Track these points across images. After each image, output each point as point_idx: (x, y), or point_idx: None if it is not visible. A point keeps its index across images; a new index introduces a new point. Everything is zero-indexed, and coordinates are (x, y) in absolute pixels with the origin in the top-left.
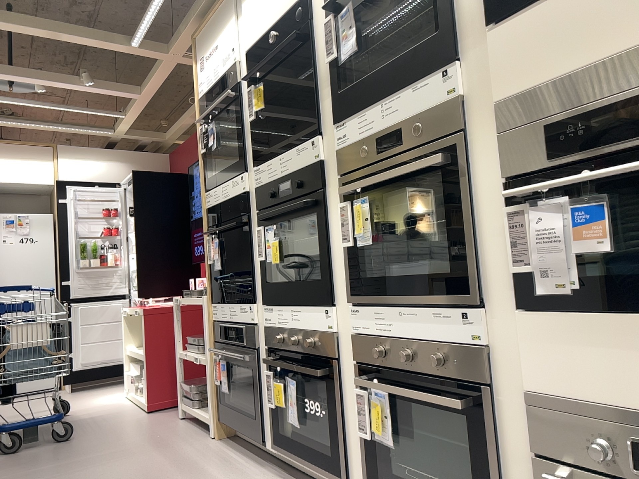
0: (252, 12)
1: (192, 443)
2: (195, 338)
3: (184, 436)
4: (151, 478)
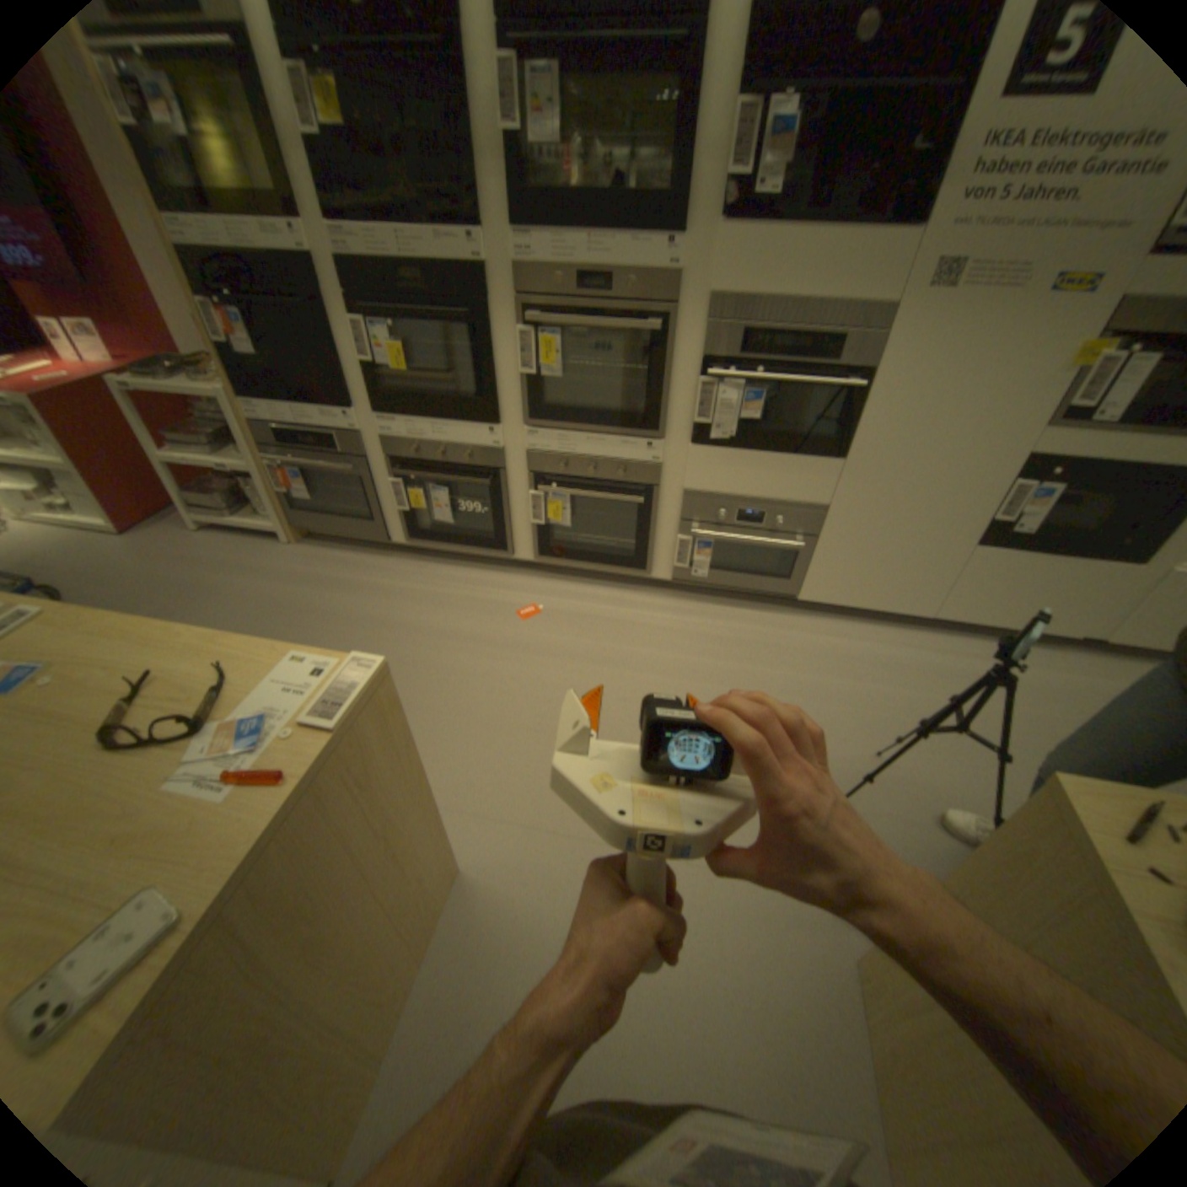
0: None
1: (270, 558)
2: (179, 436)
3: (244, 554)
4: (288, 606)
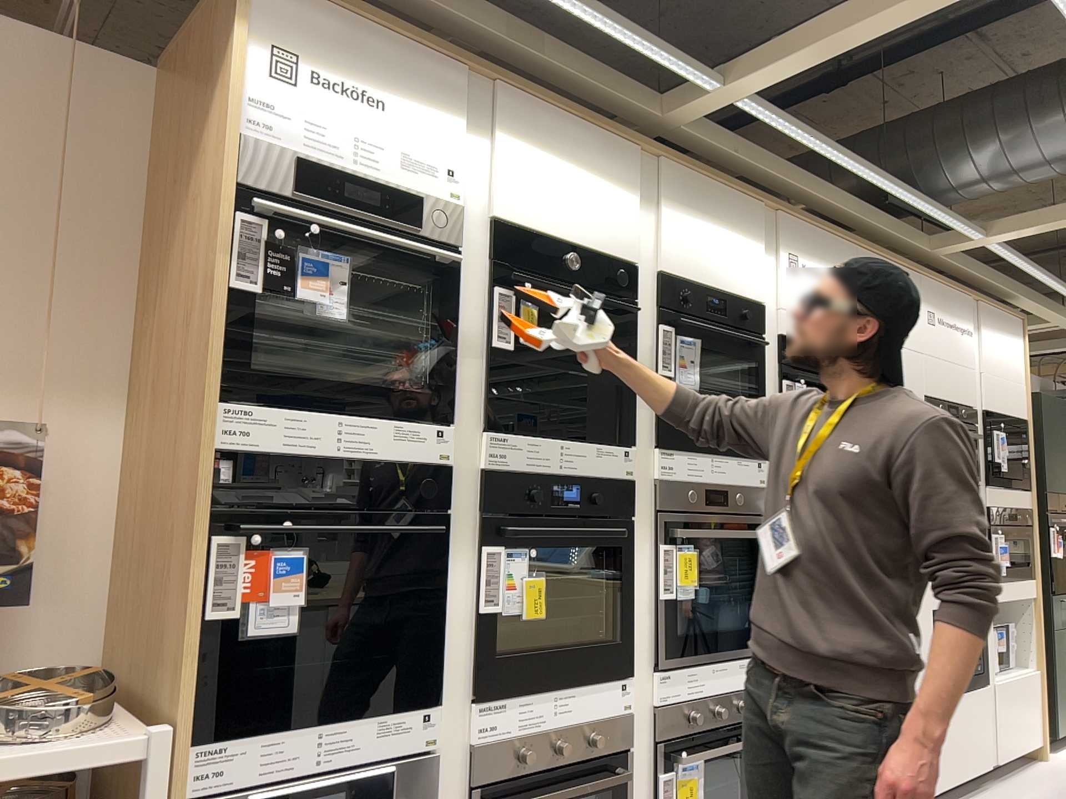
0: (528, 182)
1: None
2: None
3: None
4: None
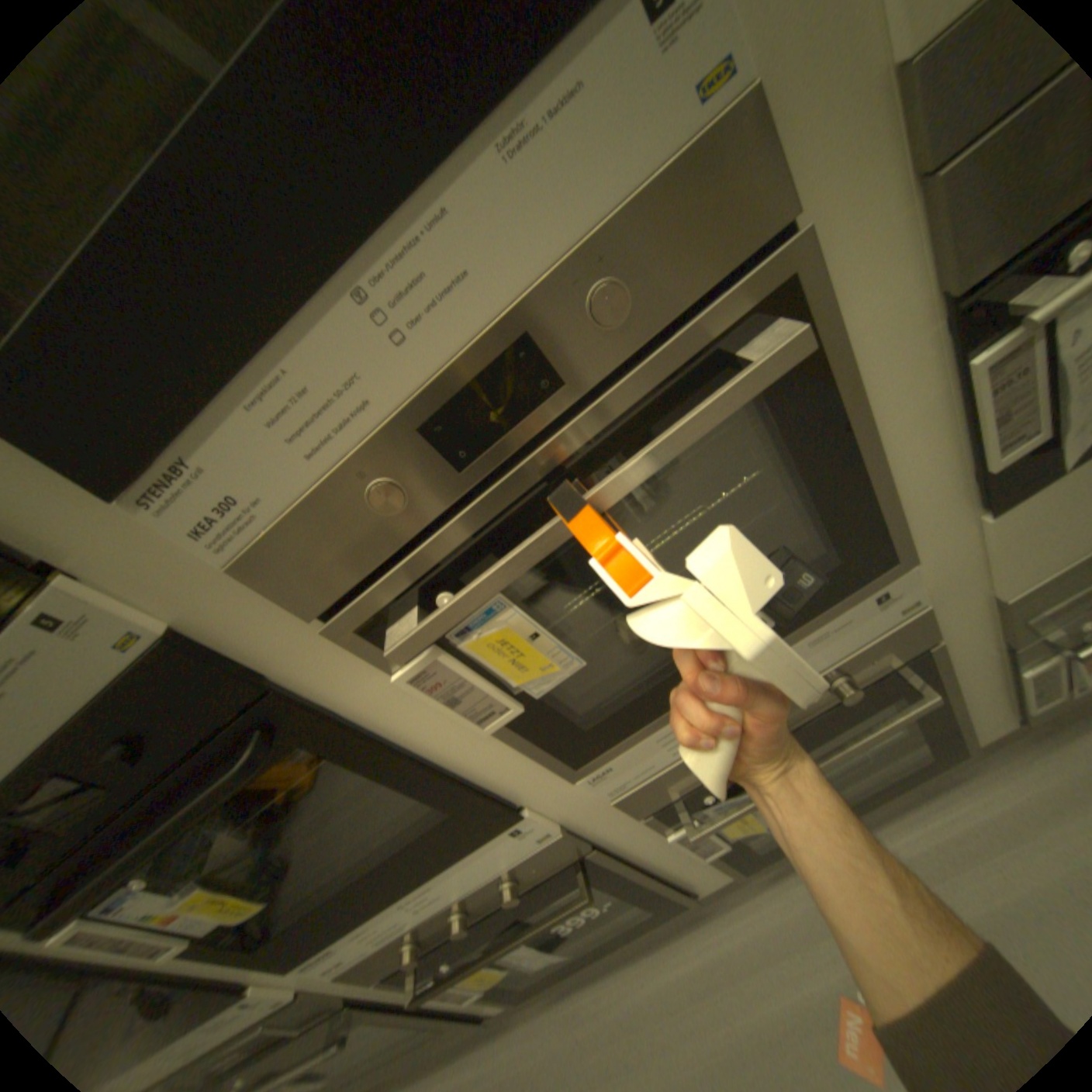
0: None
1: None
2: None
3: None
4: None
